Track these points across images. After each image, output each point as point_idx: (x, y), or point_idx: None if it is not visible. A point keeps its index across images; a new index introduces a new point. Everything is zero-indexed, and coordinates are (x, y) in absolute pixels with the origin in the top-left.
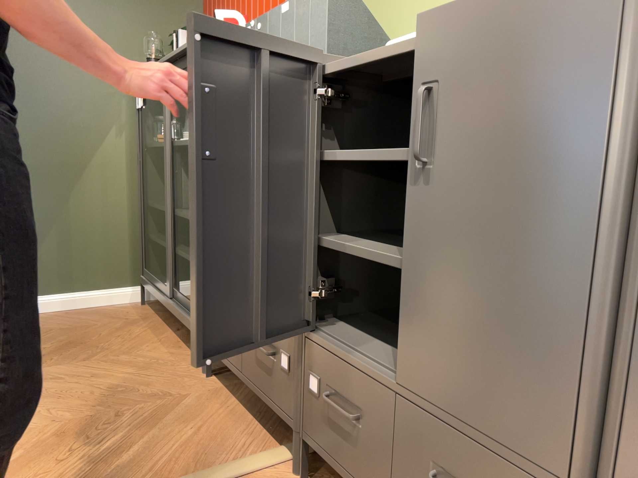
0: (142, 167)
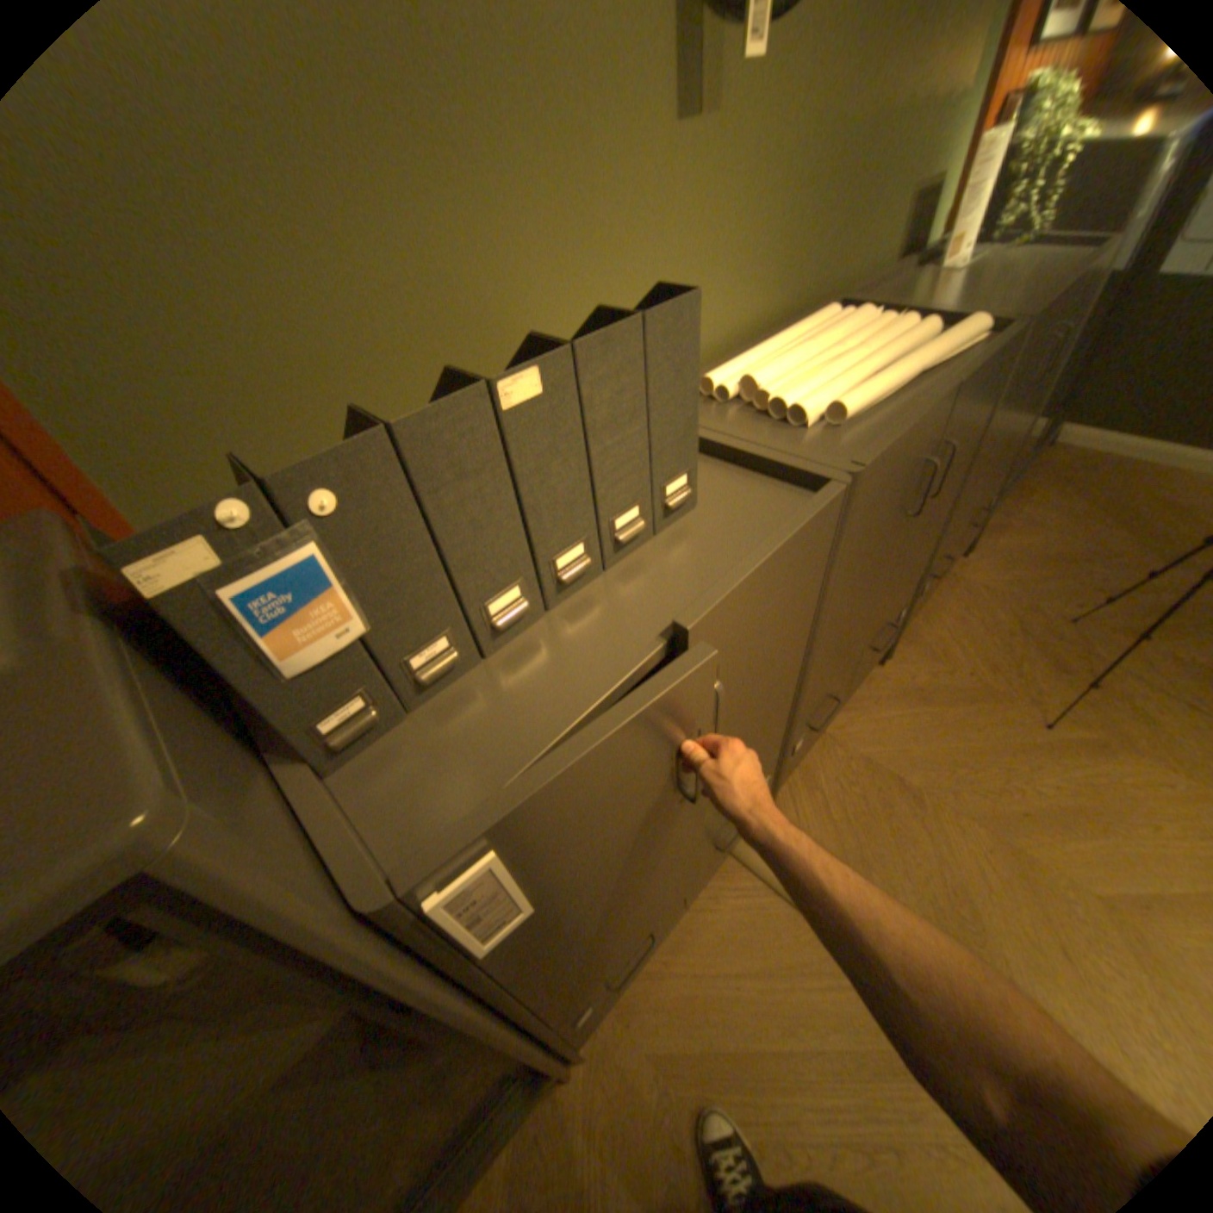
0: None
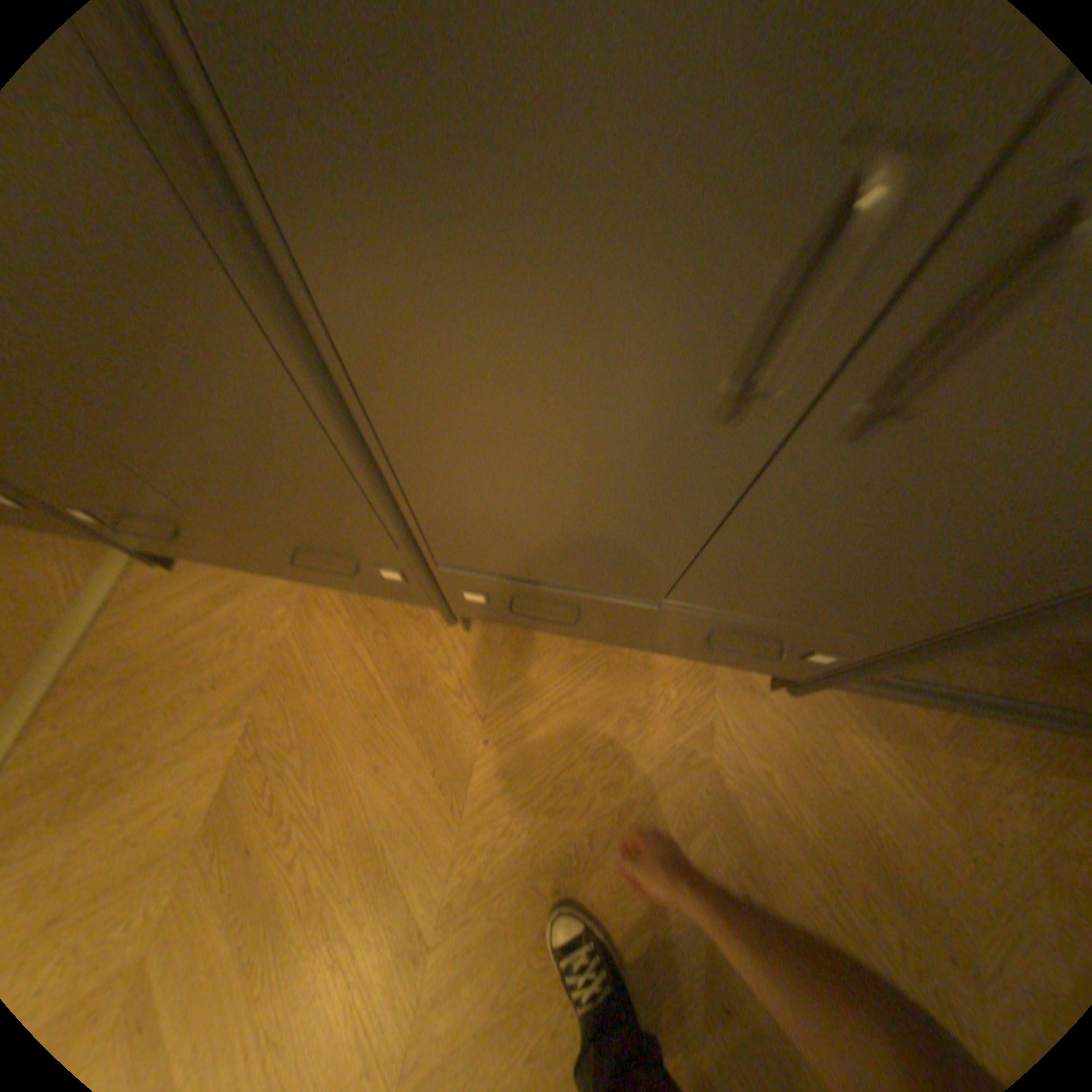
0: None
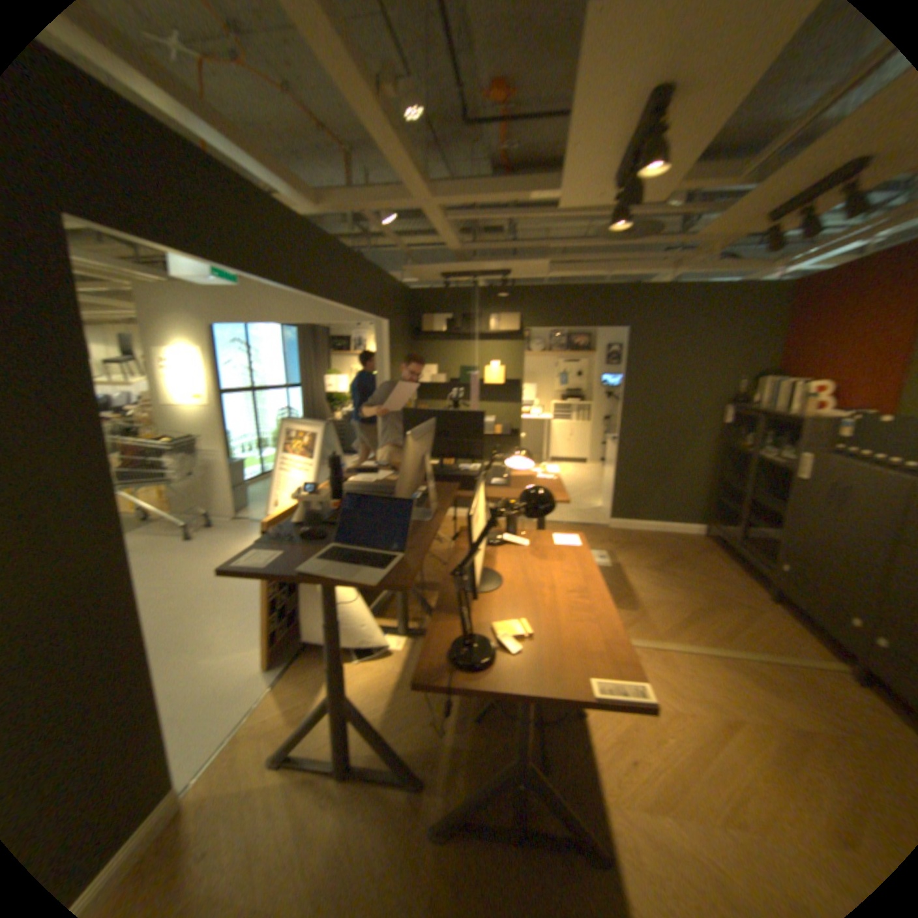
0: (722, 457)
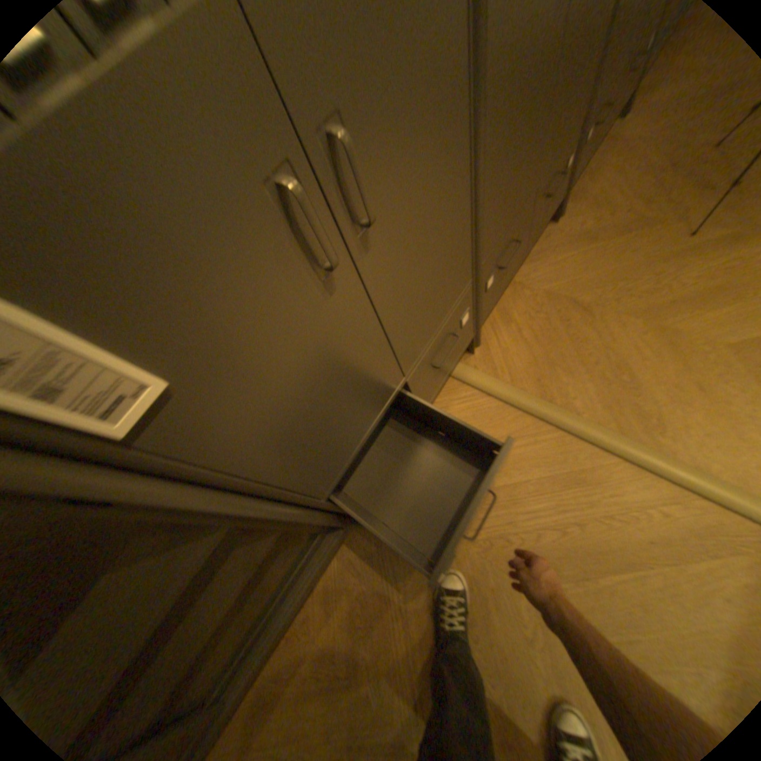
0: None
